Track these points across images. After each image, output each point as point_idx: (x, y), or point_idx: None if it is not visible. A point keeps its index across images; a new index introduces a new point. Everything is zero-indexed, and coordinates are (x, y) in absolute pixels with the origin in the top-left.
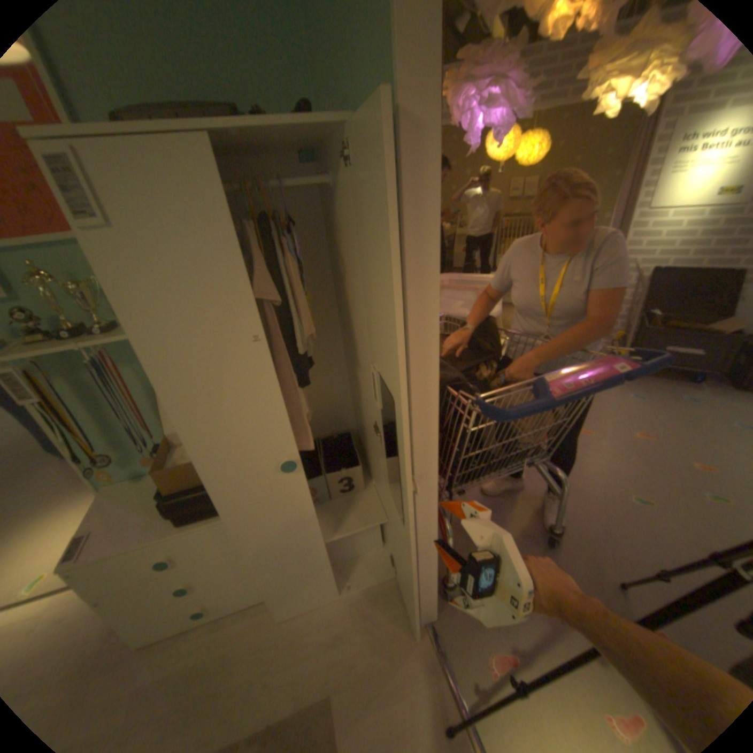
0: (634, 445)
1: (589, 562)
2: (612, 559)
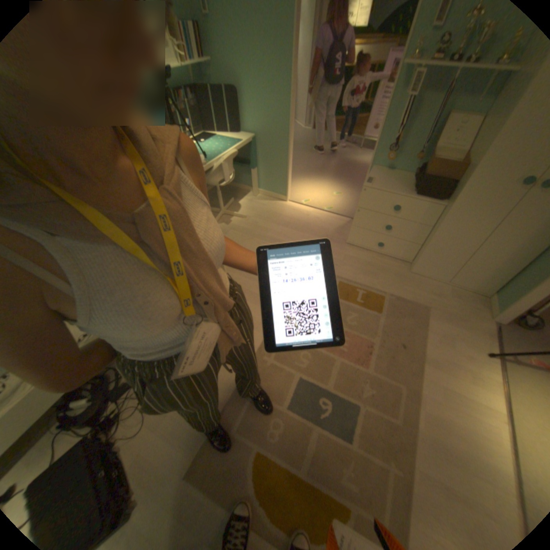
0: None
1: None
2: None
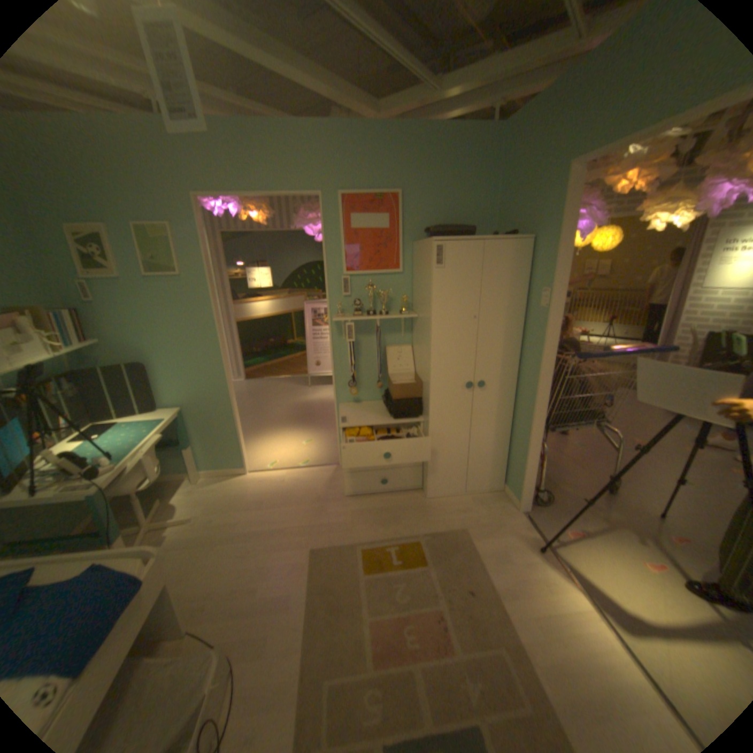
0: (684, 453)
1: (638, 503)
2: (656, 505)
